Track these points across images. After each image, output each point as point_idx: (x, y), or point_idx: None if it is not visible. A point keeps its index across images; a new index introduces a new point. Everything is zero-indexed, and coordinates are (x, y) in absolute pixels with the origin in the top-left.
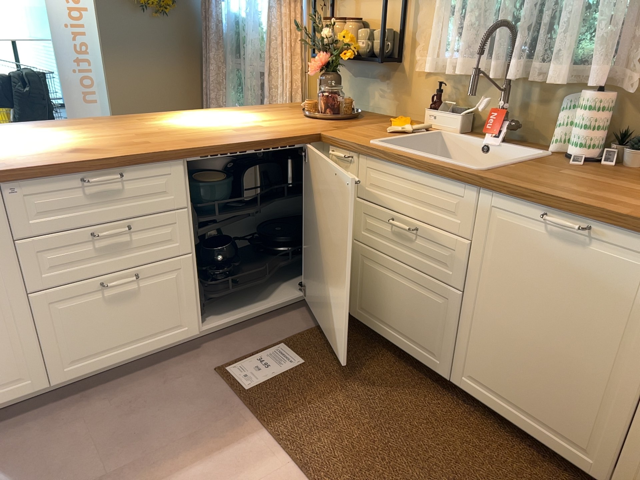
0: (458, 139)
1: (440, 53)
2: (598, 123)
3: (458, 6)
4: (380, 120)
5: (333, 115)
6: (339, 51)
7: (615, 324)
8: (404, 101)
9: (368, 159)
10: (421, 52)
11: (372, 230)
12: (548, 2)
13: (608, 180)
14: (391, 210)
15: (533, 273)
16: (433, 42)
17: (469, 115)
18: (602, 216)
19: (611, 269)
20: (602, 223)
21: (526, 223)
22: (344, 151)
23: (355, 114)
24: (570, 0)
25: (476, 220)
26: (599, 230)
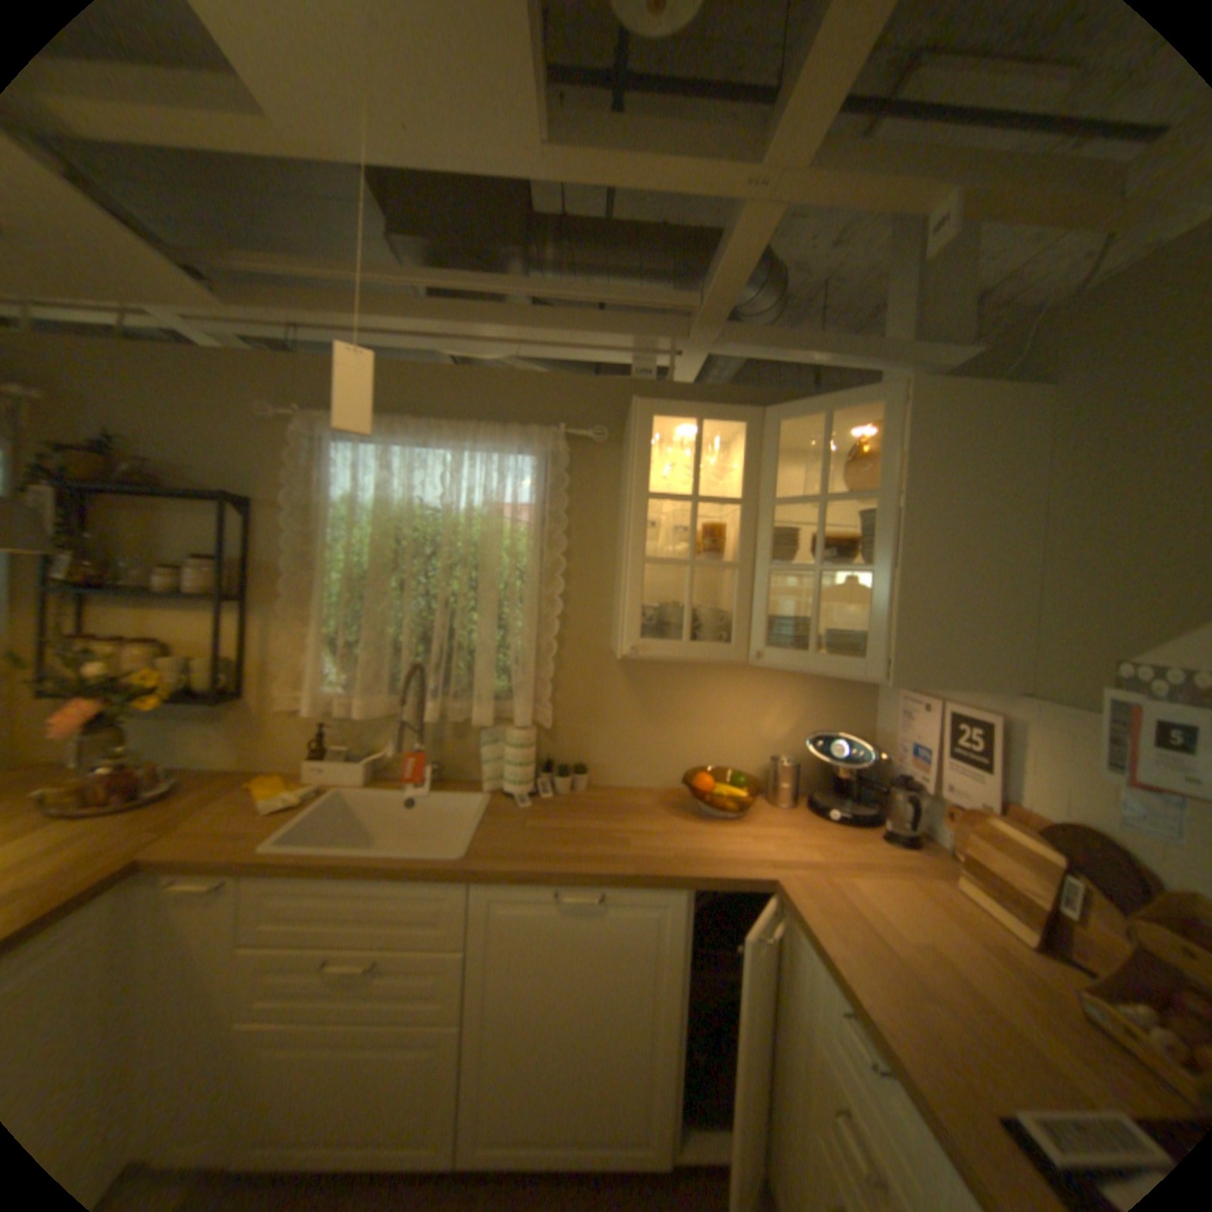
0: (366, 796)
1: (318, 689)
2: (531, 758)
3: (336, 634)
4: (218, 788)
5: (126, 804)
6: (125, 695)
7: (644, 986)
8: (251, 749)
9: (259, 884)
10: (280, 686)
11: (275, 996)
12: (456, 642)
13: (570, 823)
14: (315, 950)
15: (551, 966)
16: (307, 678)
17: (369, 760)
18: (615, 882)
19: (630, 931)
20: (615, 888)
21: (534, 910)
22: (198, 880)
23: (166, 789)
24: (481, 645)
25: (466, 924)
26: (612, 895)
